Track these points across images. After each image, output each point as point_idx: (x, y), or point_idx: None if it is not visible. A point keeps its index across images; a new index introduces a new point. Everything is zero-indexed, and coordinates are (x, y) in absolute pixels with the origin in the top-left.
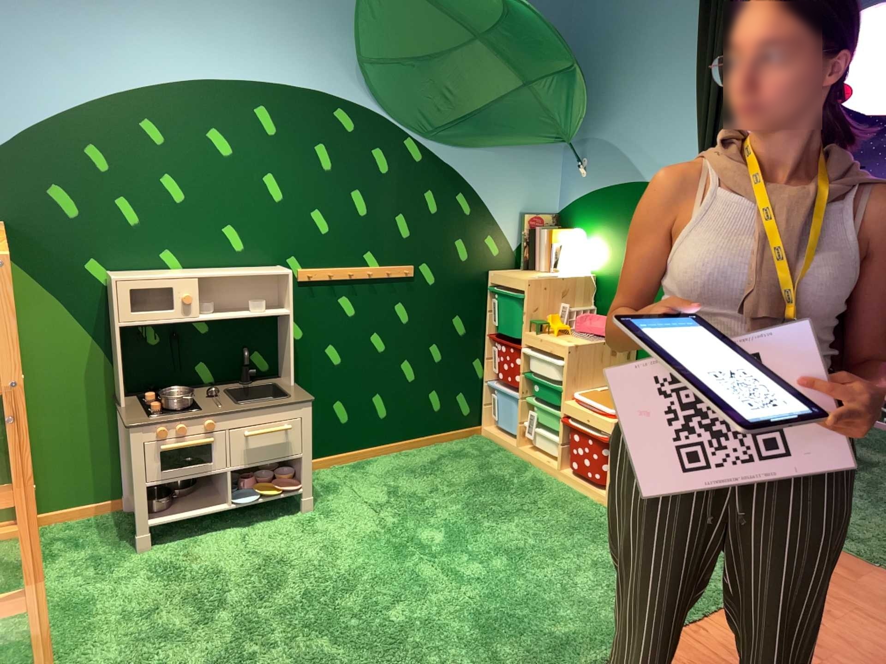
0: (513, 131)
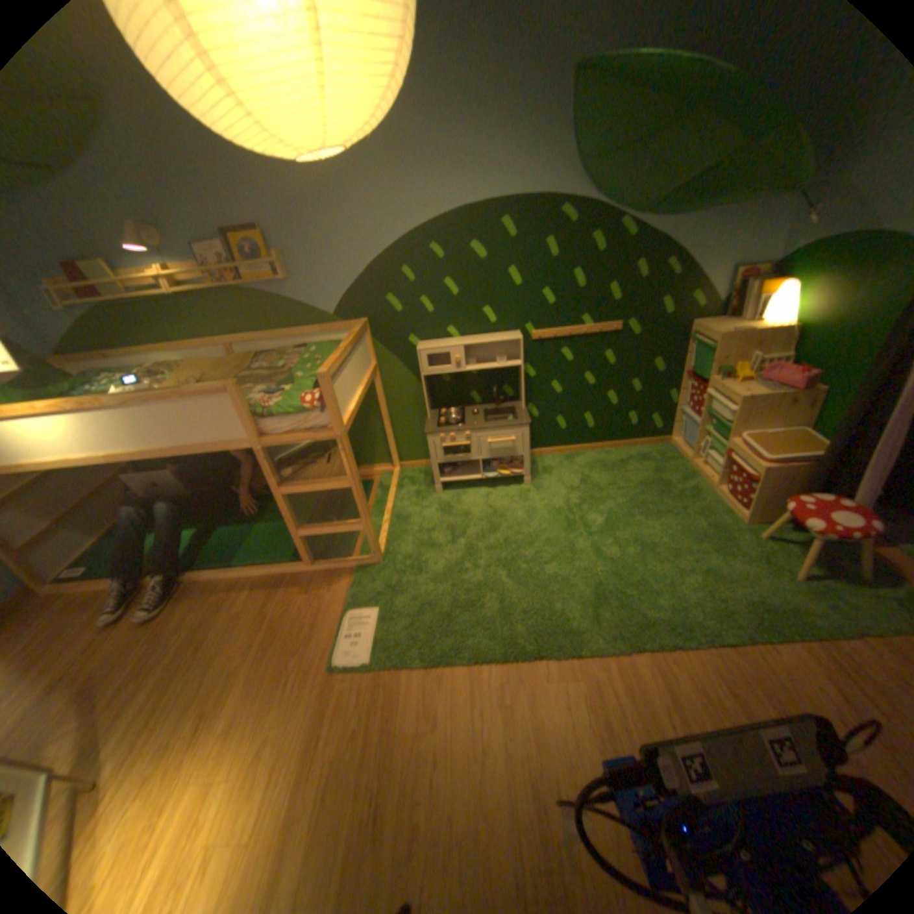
0: (736, 187)
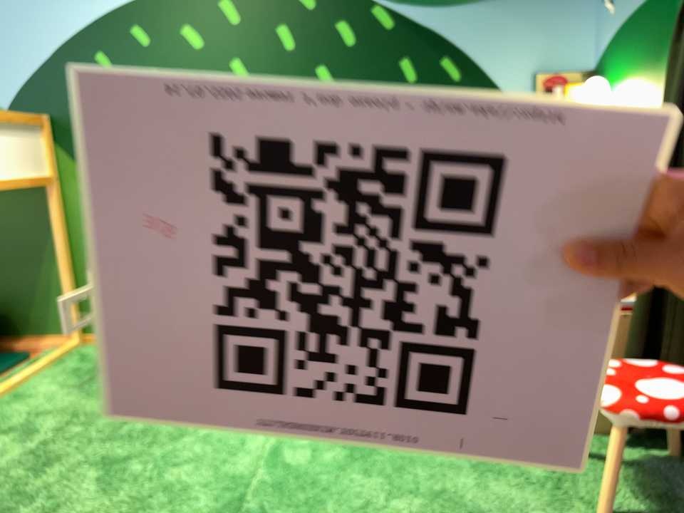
0: None
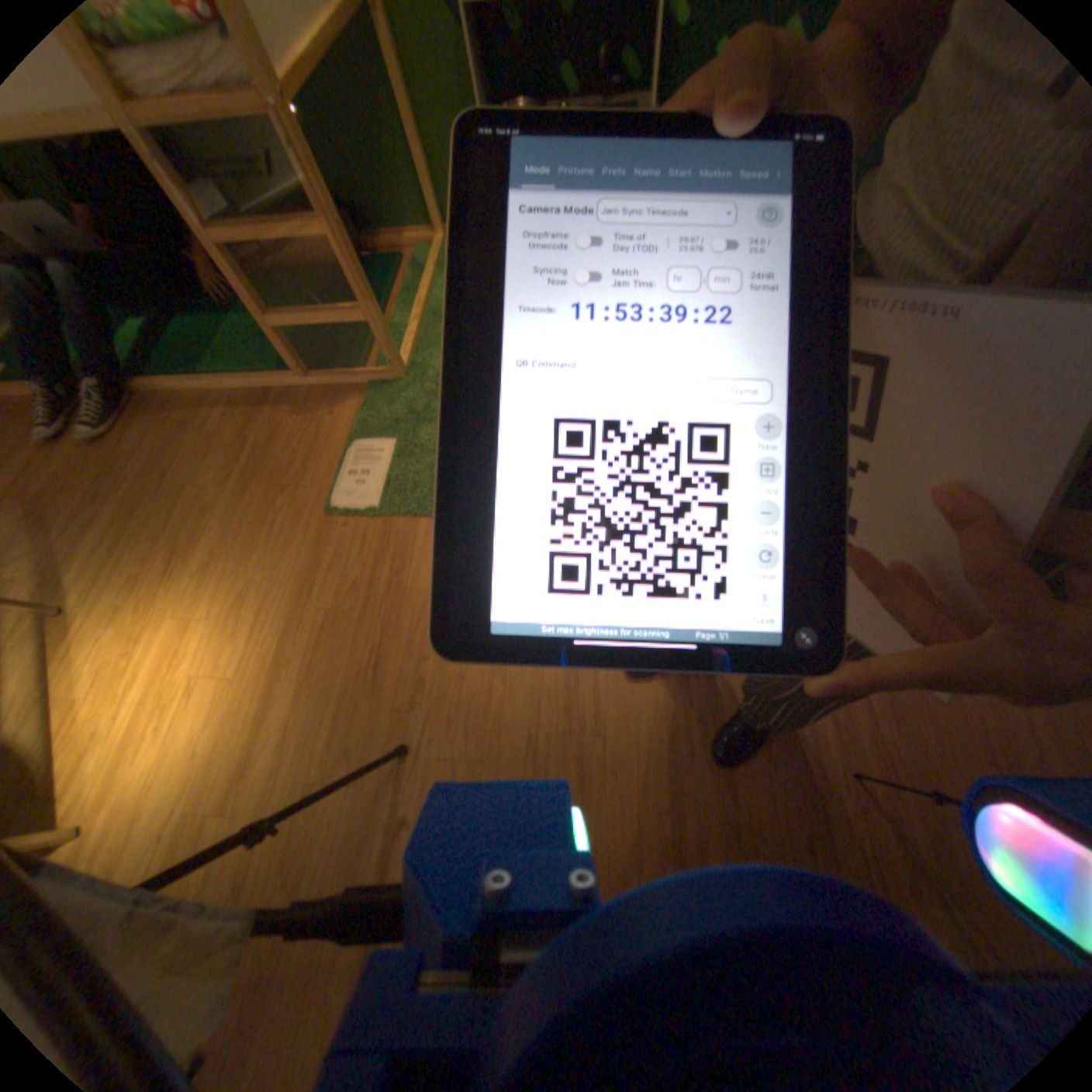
0: None
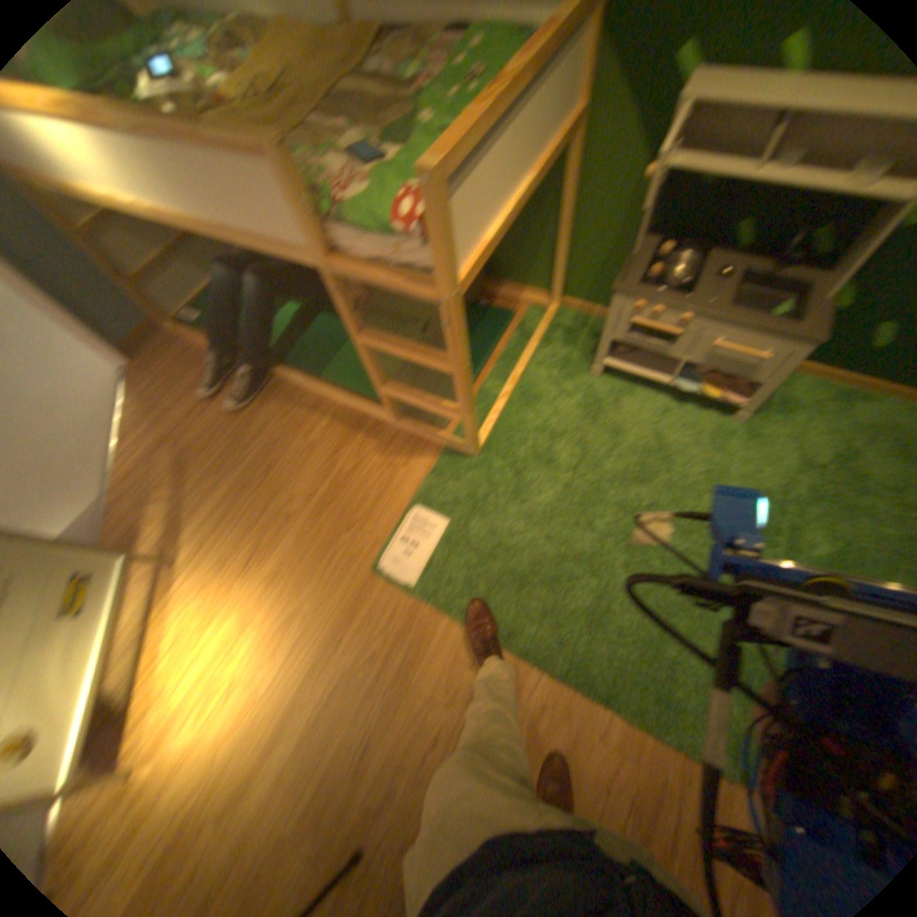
0: None
